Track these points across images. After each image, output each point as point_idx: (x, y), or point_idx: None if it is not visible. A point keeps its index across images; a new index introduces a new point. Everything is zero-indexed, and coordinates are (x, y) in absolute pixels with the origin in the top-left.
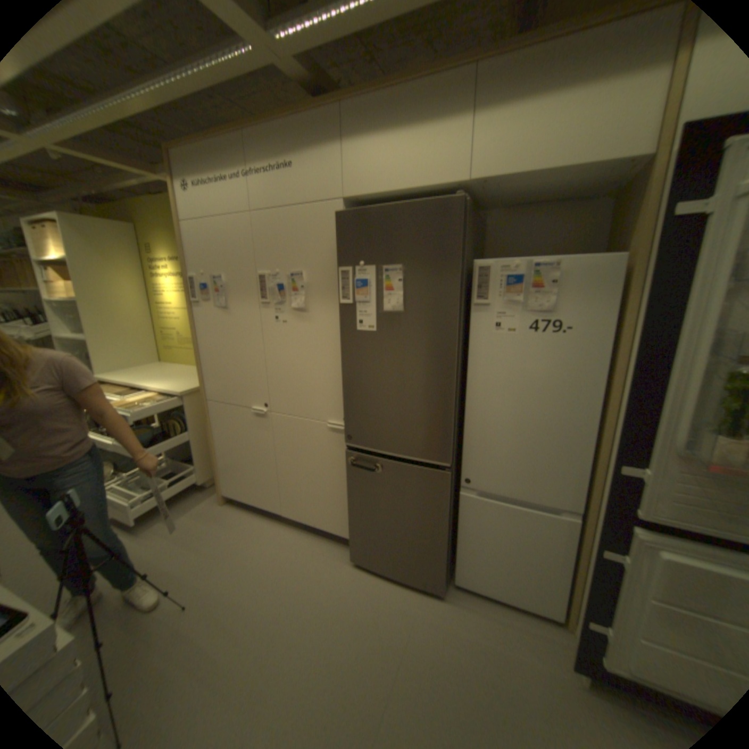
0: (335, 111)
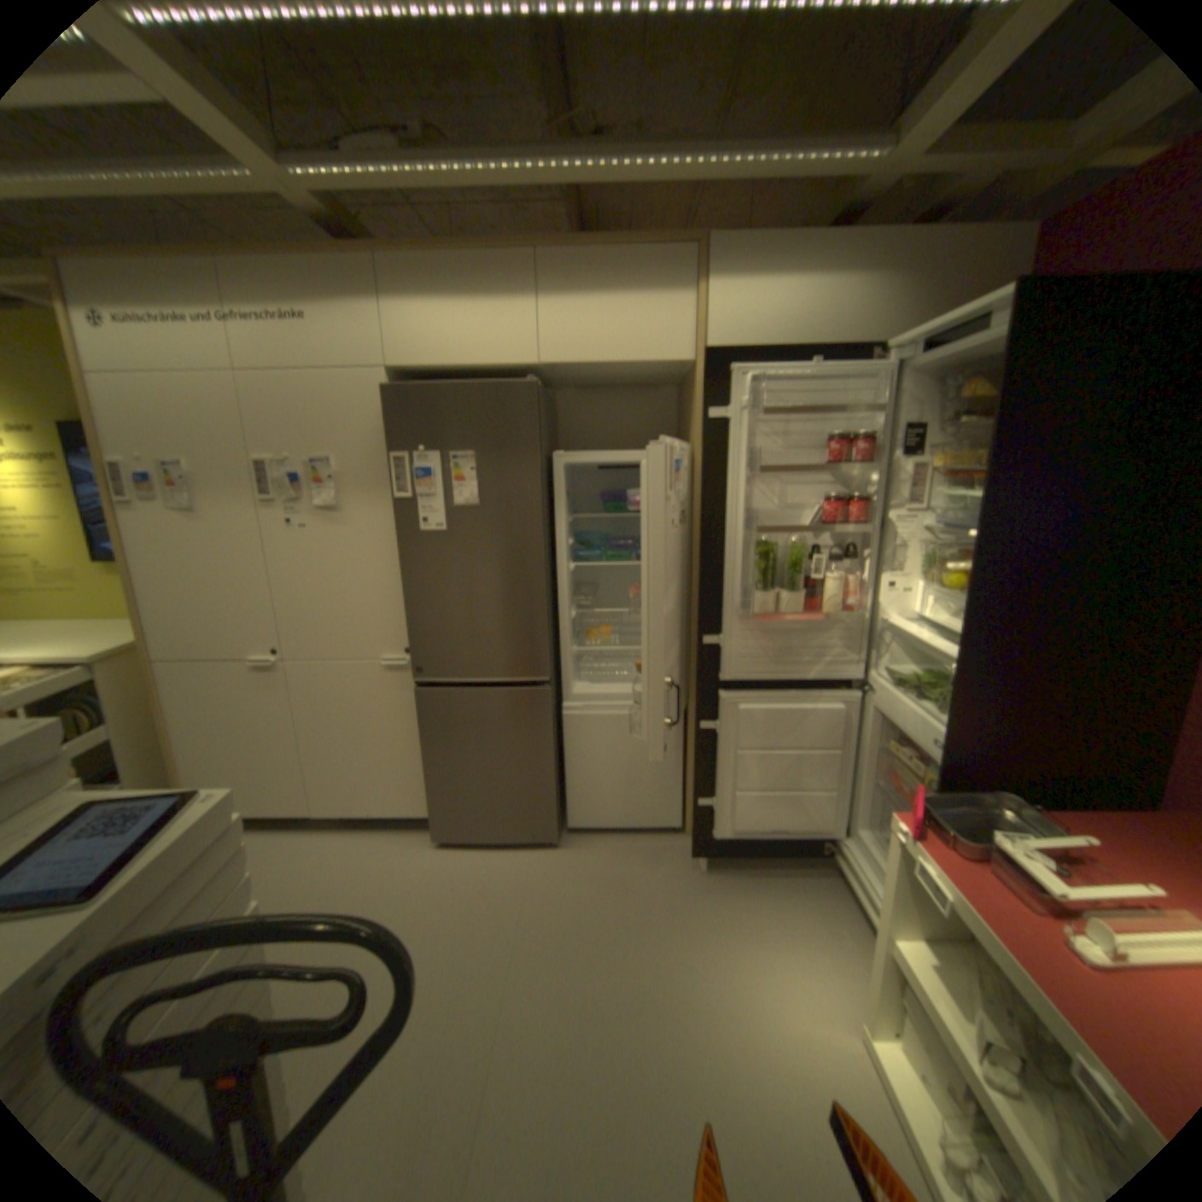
0: (368, 263)
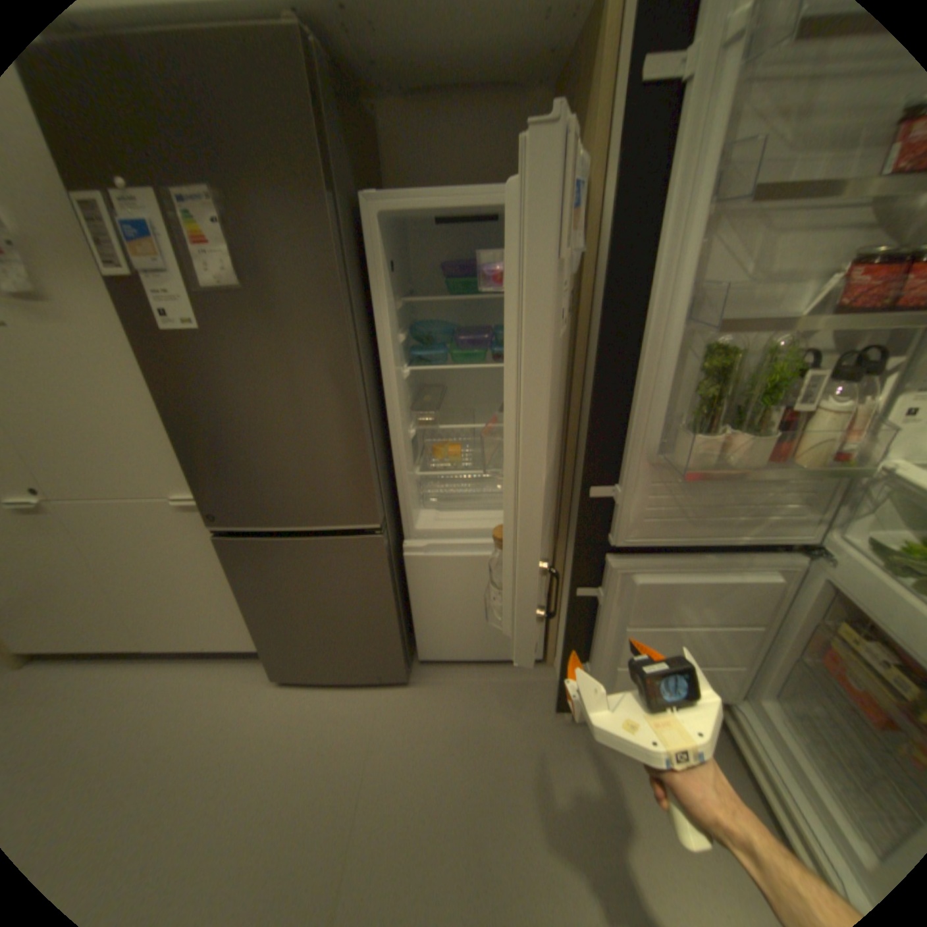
0: None
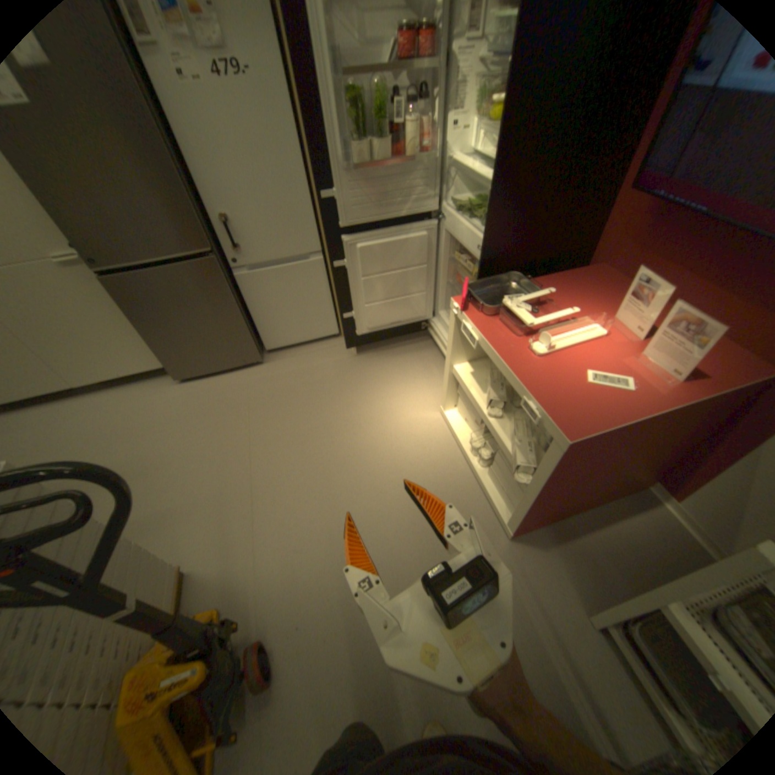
0: None
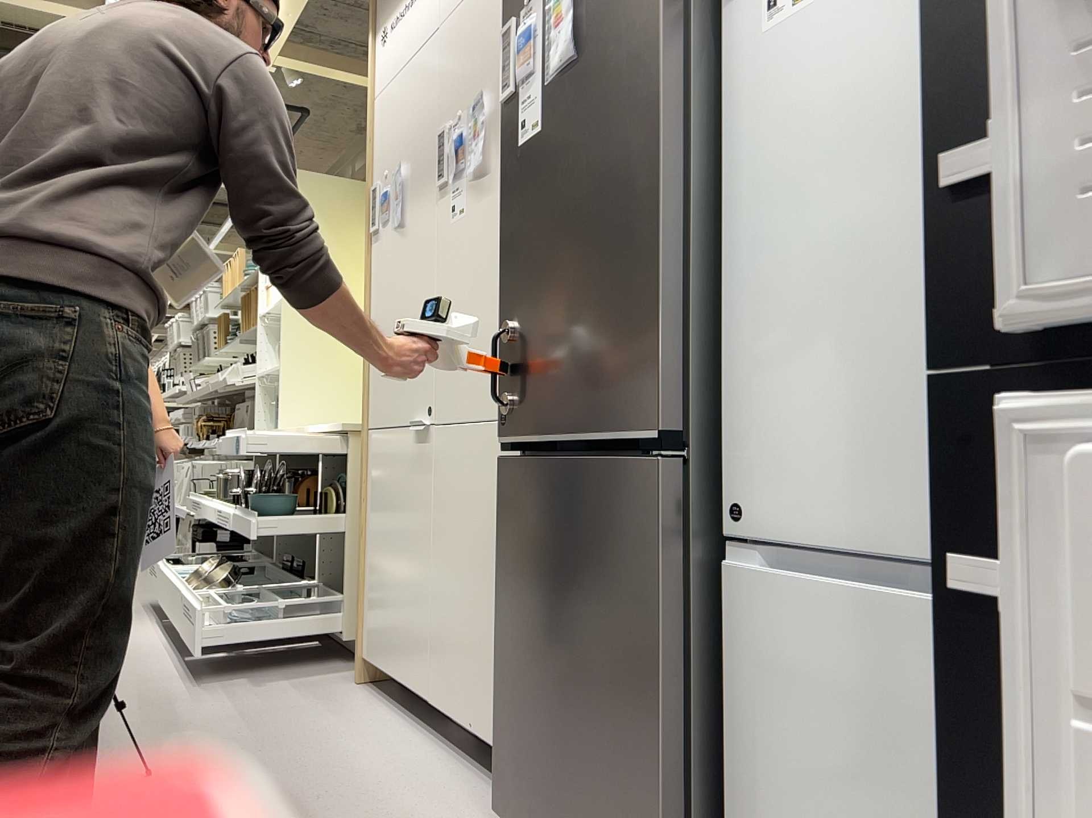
0: None
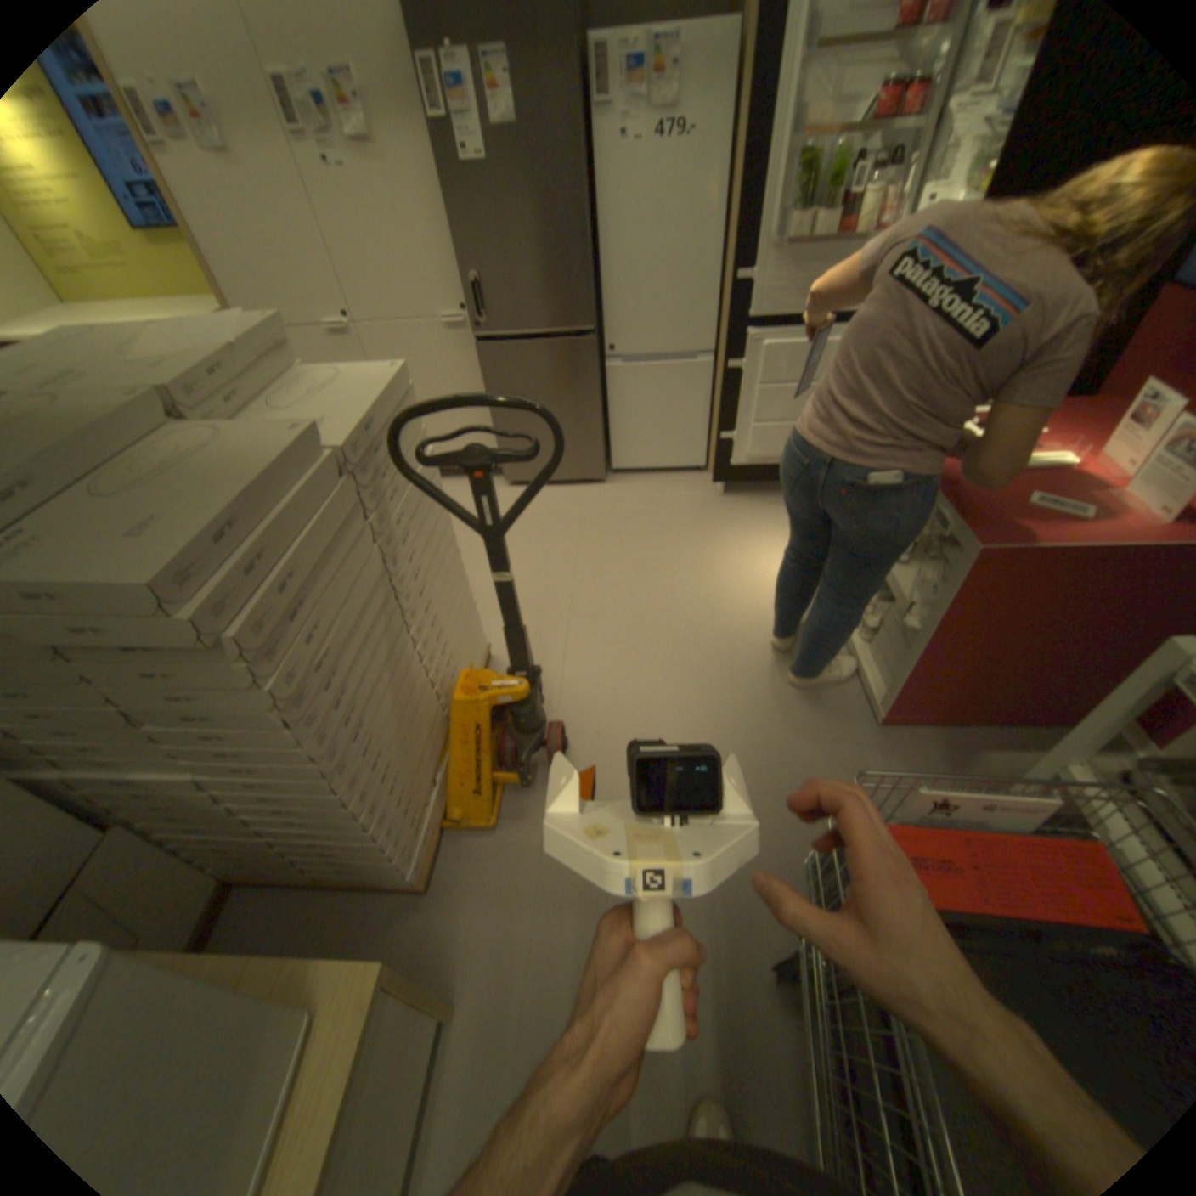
0: None
